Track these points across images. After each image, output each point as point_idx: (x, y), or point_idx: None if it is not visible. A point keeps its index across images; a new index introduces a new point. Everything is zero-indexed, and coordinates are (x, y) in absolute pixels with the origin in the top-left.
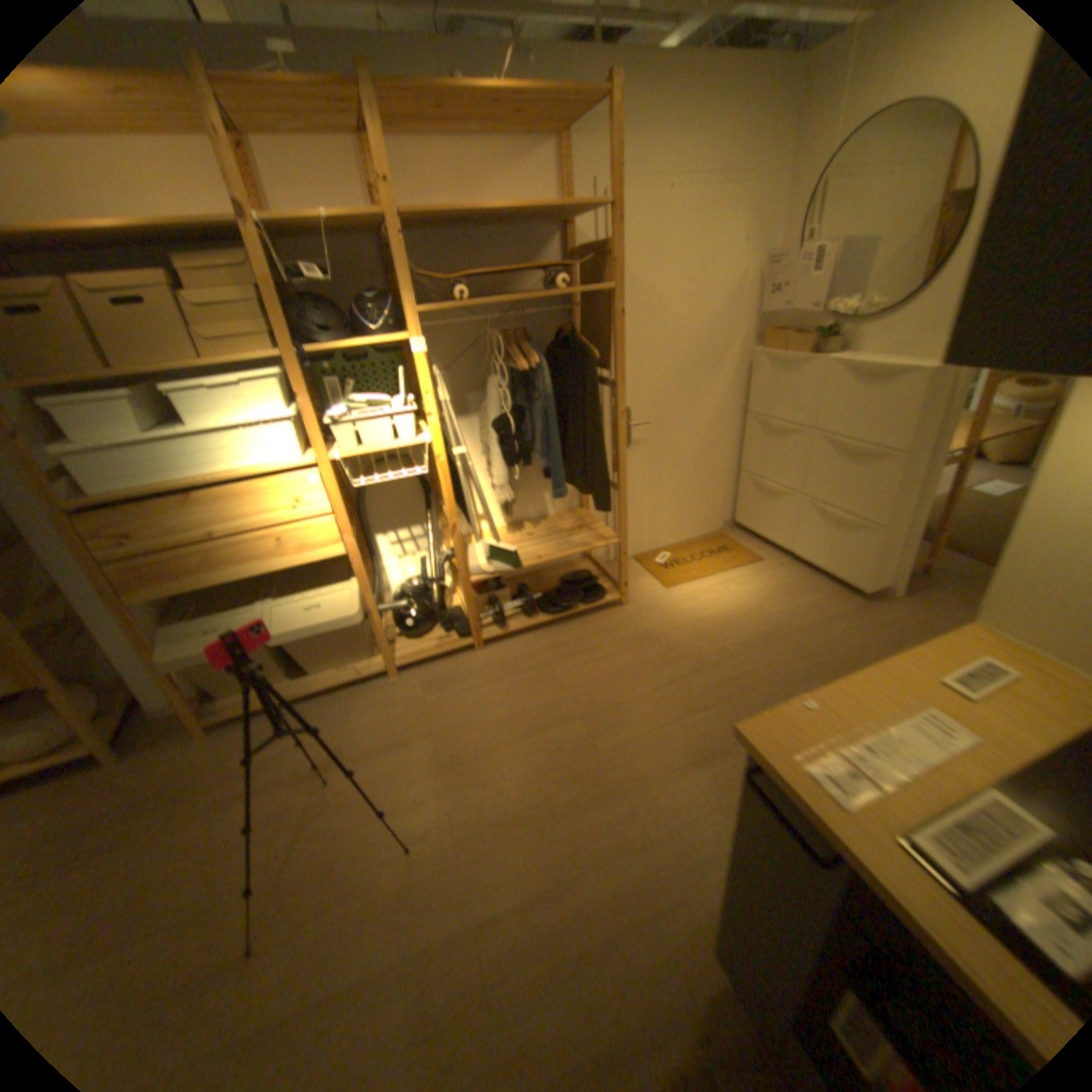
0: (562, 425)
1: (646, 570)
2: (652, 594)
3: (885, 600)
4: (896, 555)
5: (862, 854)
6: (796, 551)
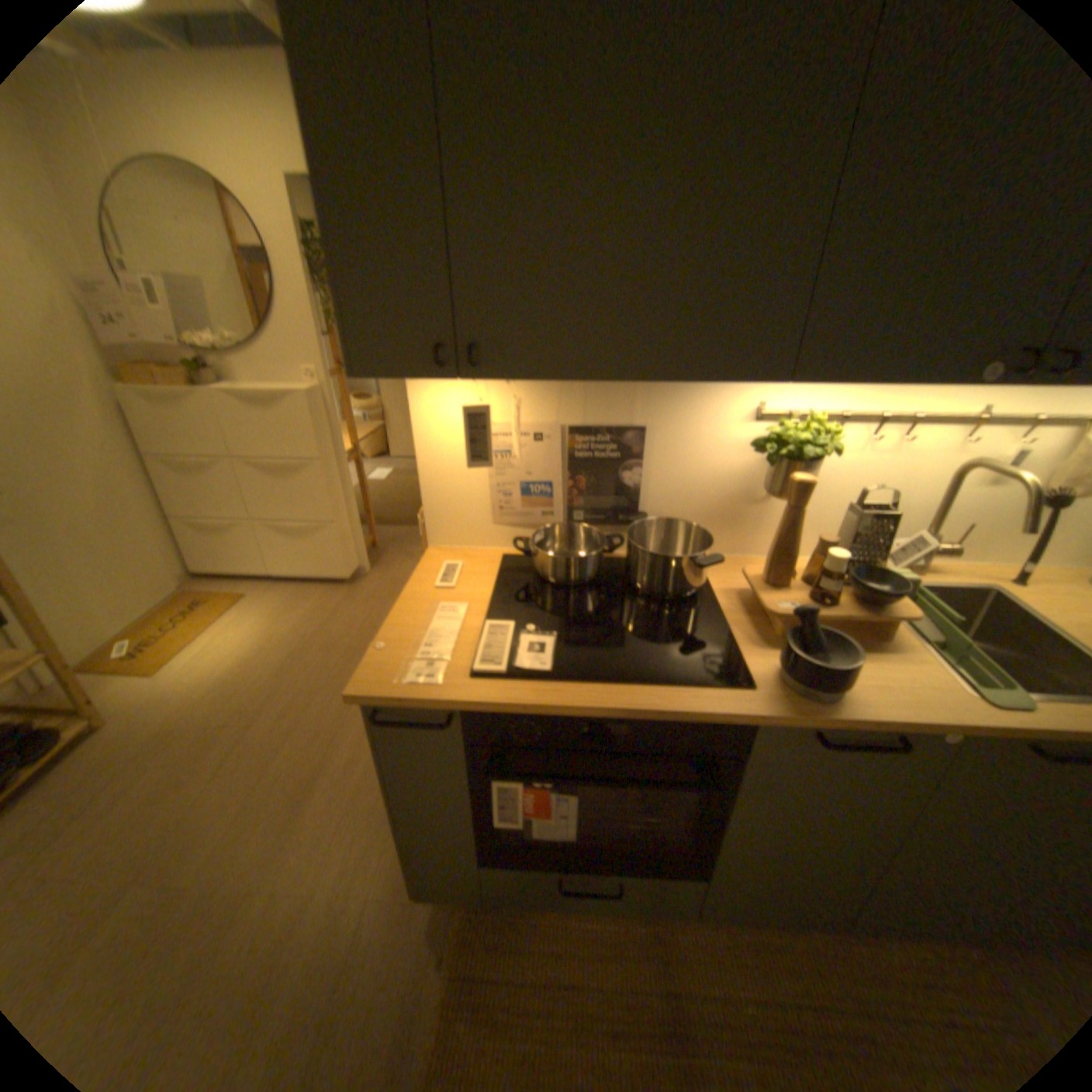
0: None
1: (107, 673)
2: (136, 692)
3: (361, 578)
4: (351, 541)
5: (459, 699)
6: (271, 573)
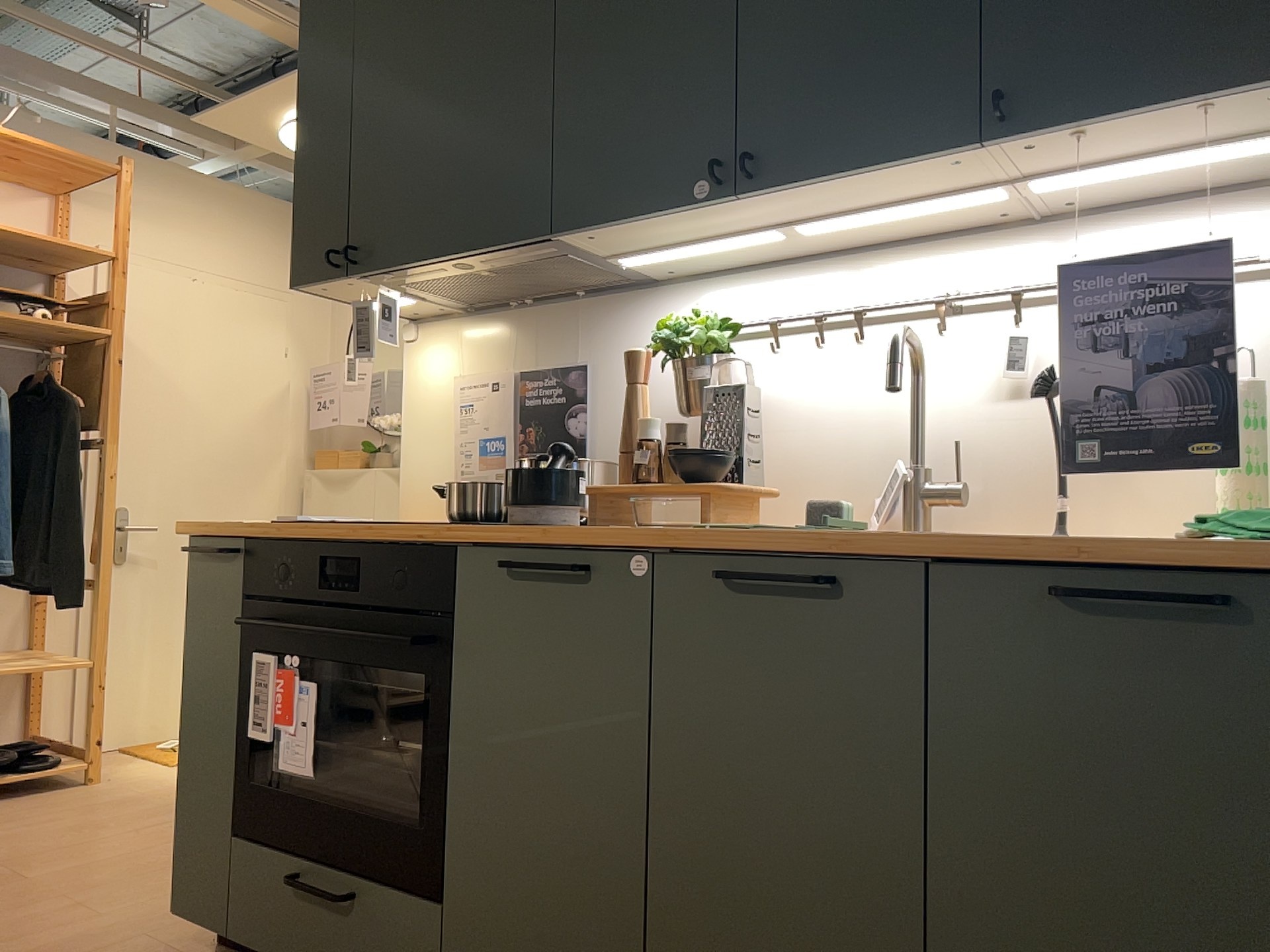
0: (20, 500)
1: (140, 755)
2: (146, 771)
3: None
4: None
5: (249, 531)
6: None
